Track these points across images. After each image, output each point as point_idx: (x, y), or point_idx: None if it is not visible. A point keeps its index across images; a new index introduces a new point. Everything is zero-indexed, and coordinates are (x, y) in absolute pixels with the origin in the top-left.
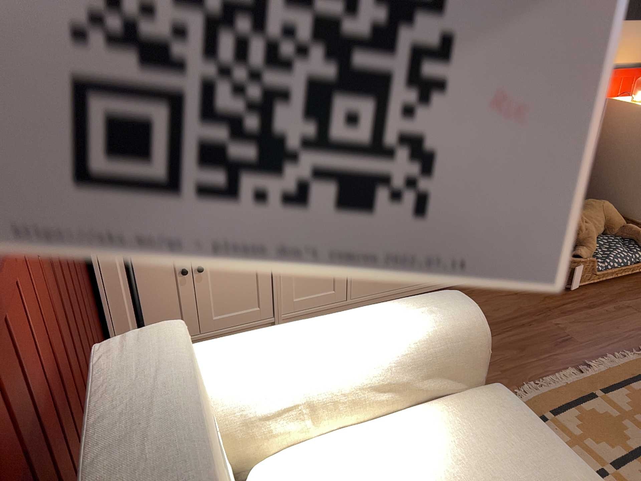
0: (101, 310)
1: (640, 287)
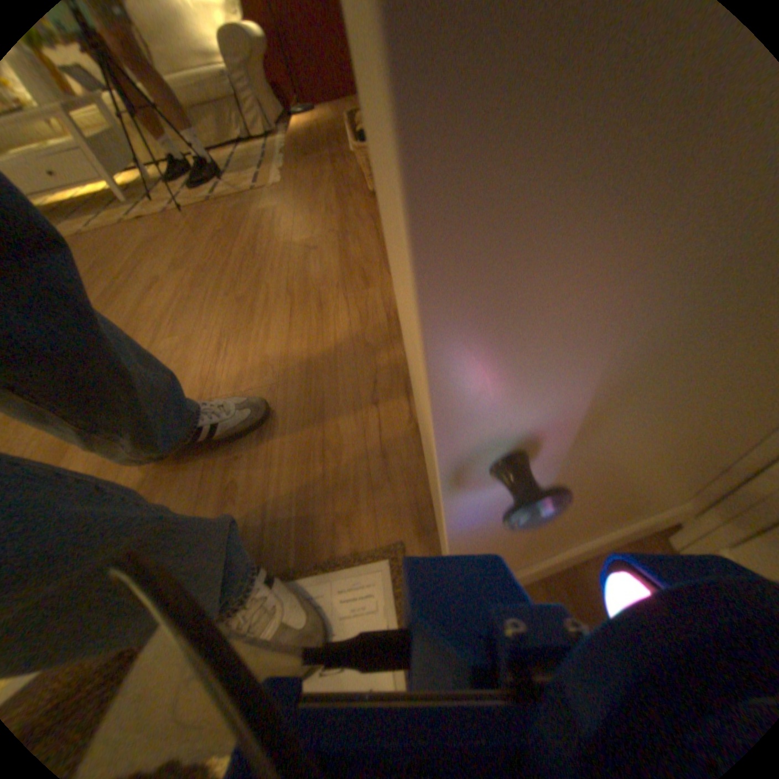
0: None
1: (346, 184)
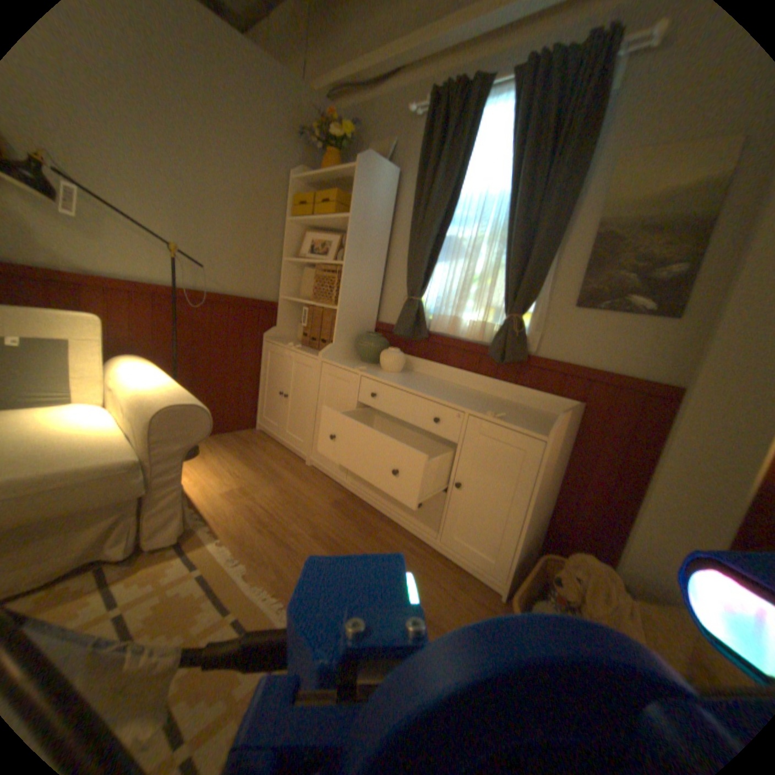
0: (258, 395)
1: None
